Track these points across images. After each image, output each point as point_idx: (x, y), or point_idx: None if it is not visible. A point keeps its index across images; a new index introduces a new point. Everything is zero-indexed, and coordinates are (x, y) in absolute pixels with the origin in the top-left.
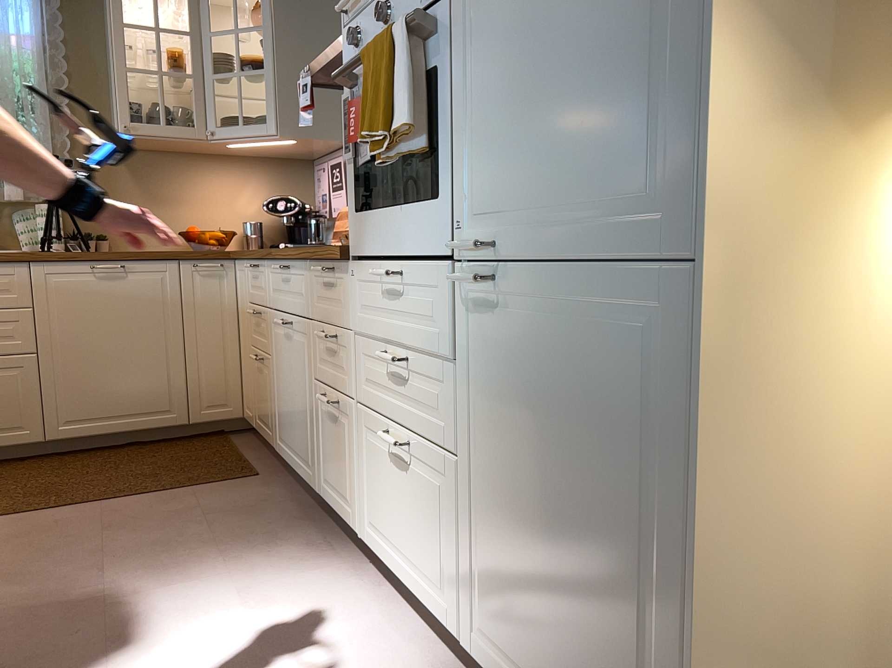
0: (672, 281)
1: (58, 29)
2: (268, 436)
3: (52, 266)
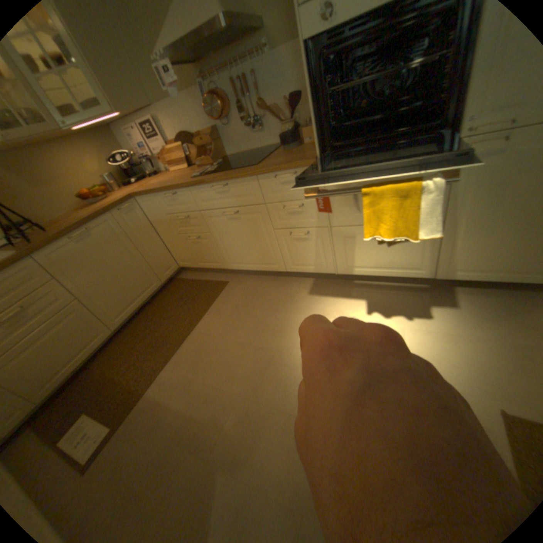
0: None
1: None
2: (217, 266)
3: (46, 249)
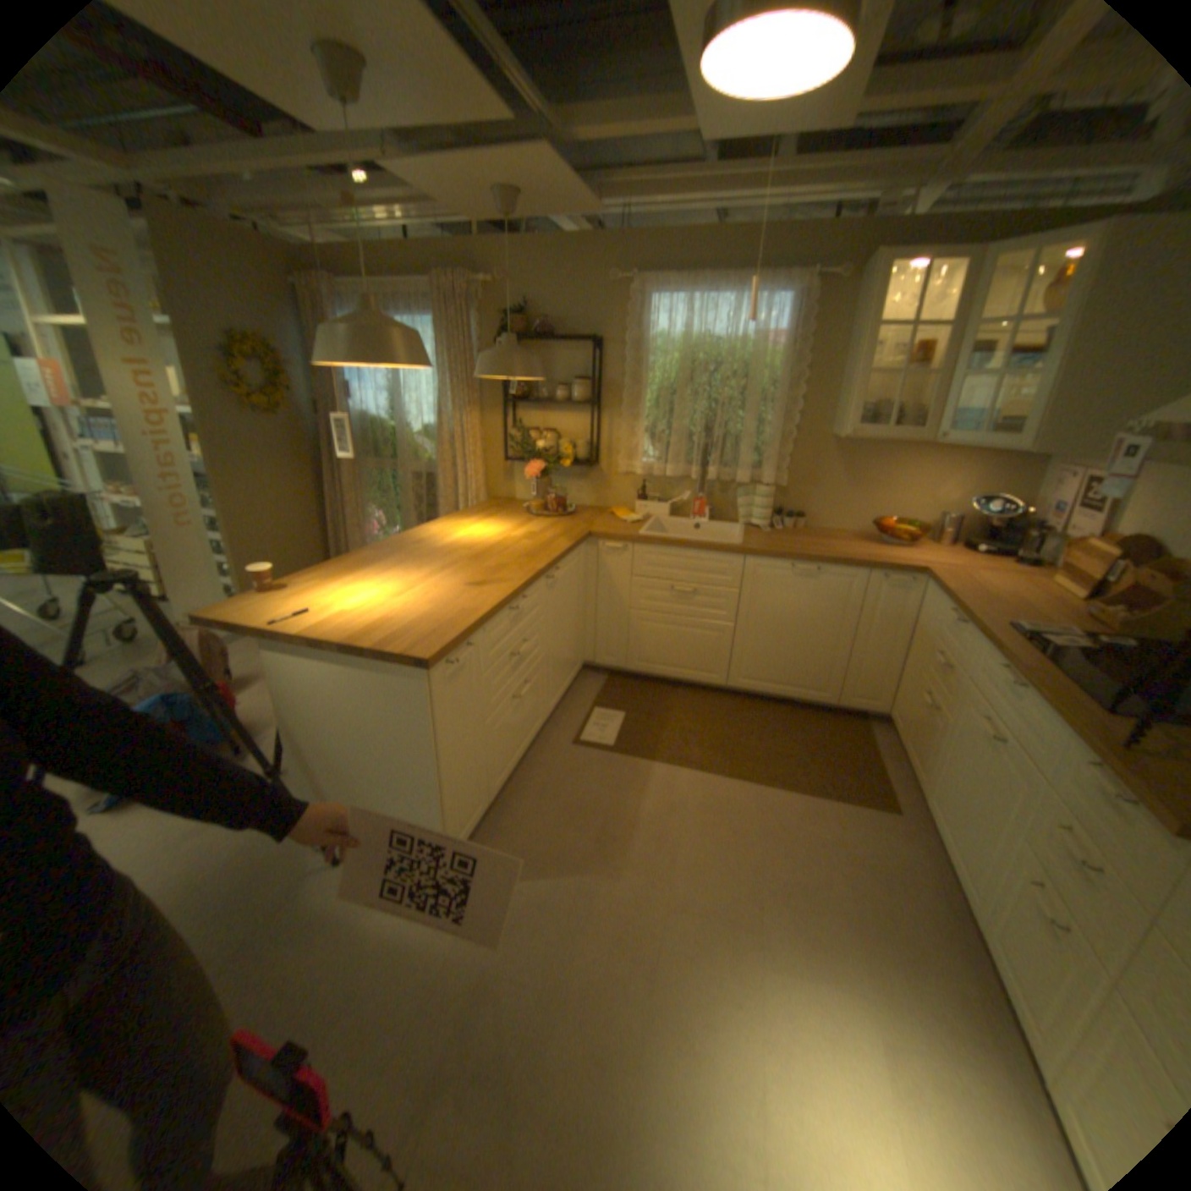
0: None
1: (811, 322)
2: (920, 778)
3: (761, 561)
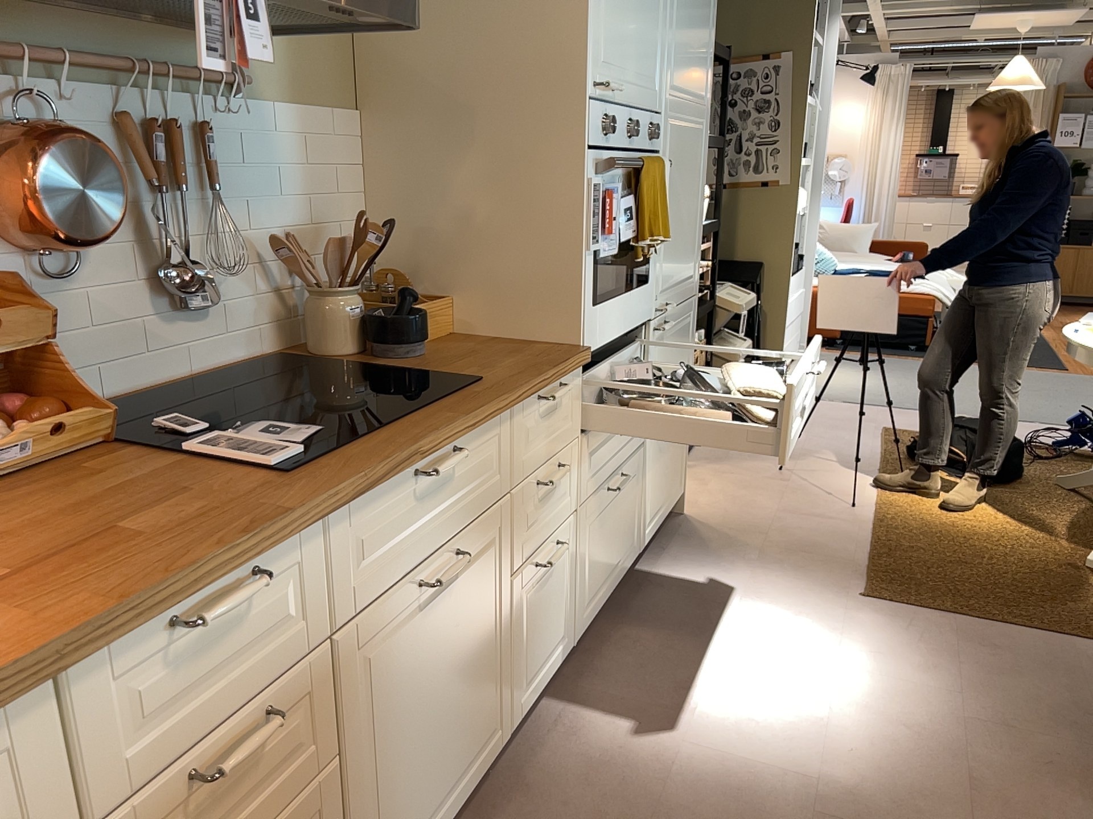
0: (693, 301)
1: None
2: None
3: None
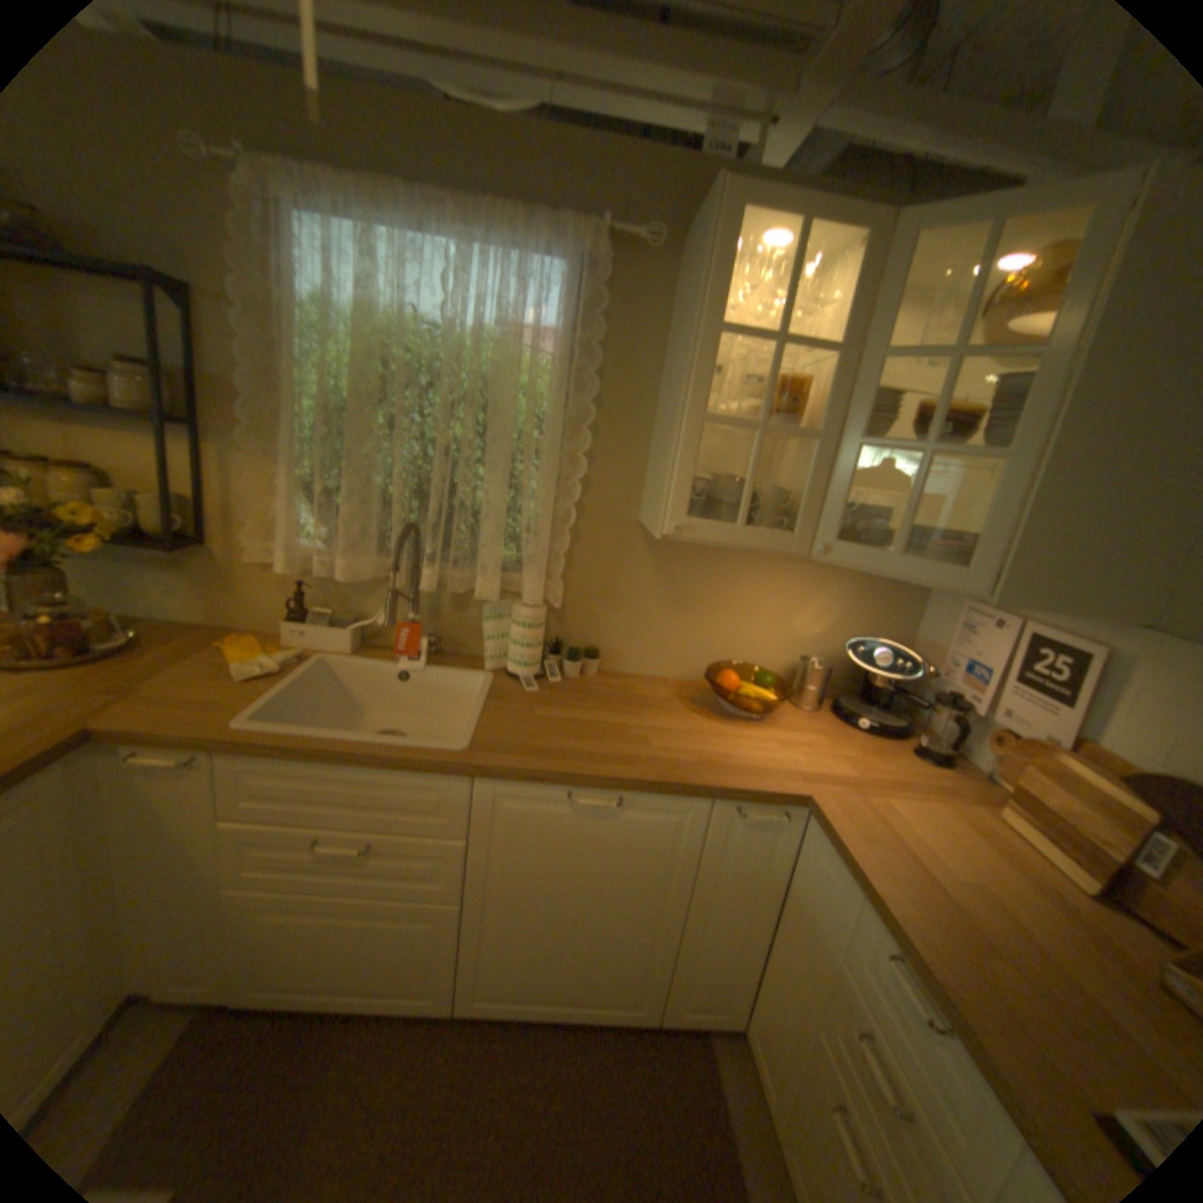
0: None
1: (600, 319)
2: None
3: (506, 786)
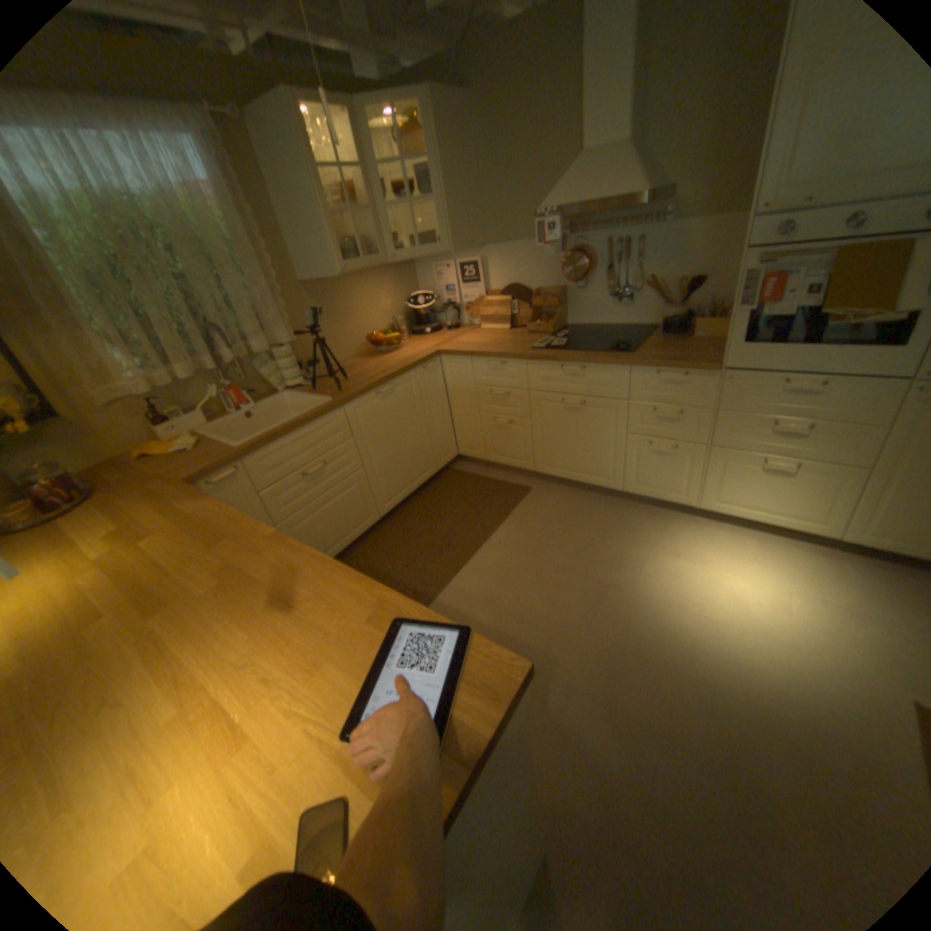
0: None
1: (229, 171)
2: (518, 464)
3: (355, 403)
